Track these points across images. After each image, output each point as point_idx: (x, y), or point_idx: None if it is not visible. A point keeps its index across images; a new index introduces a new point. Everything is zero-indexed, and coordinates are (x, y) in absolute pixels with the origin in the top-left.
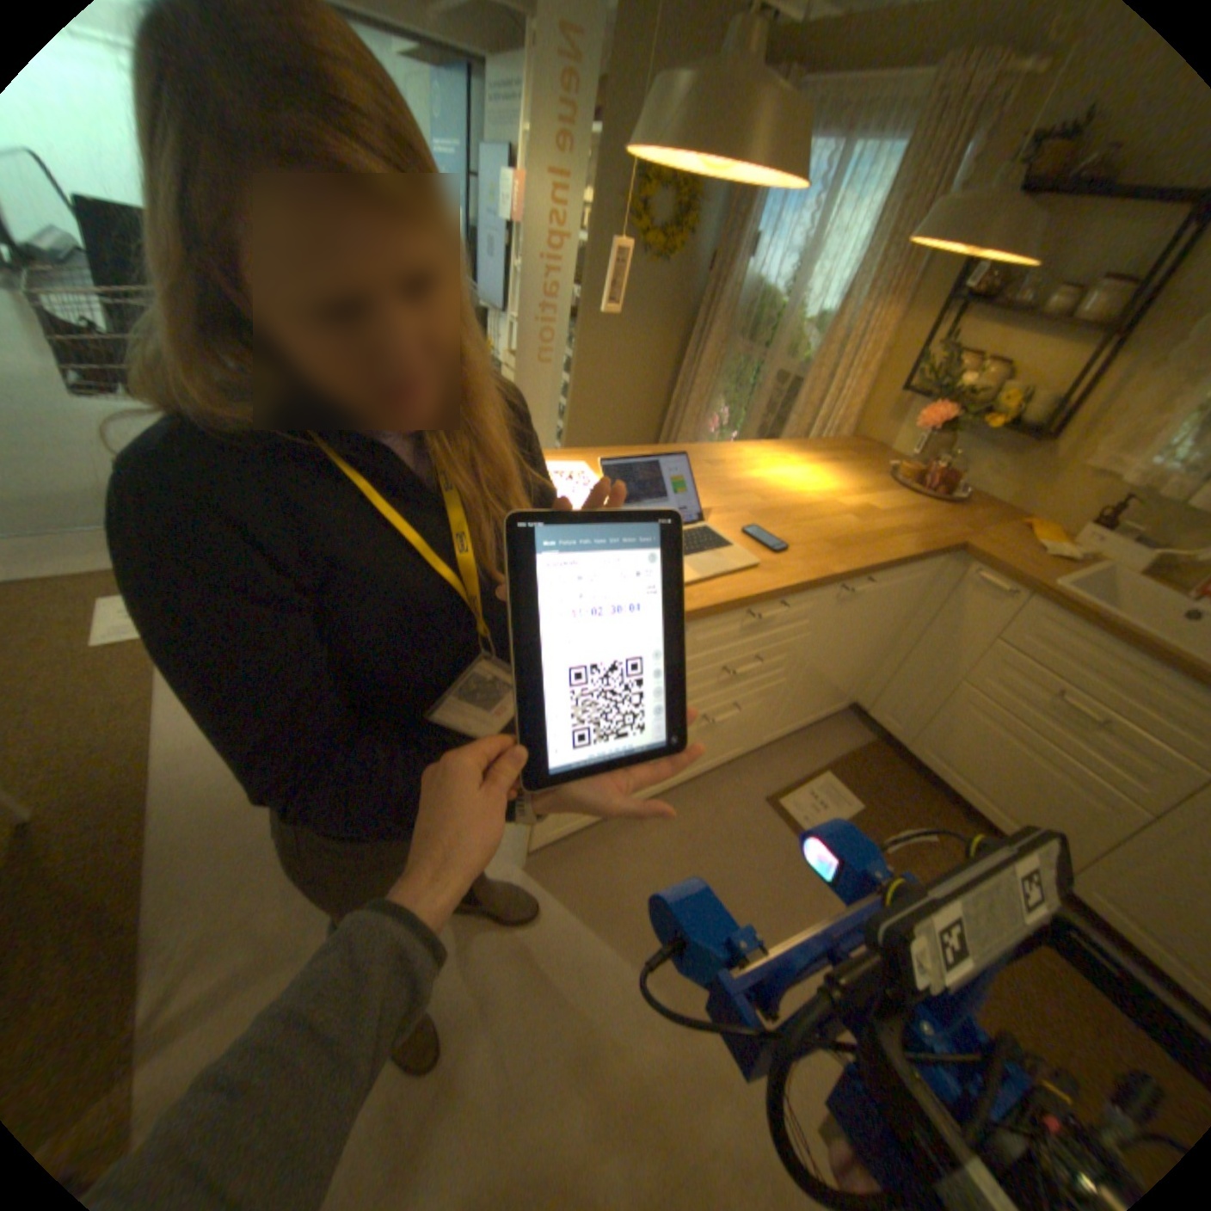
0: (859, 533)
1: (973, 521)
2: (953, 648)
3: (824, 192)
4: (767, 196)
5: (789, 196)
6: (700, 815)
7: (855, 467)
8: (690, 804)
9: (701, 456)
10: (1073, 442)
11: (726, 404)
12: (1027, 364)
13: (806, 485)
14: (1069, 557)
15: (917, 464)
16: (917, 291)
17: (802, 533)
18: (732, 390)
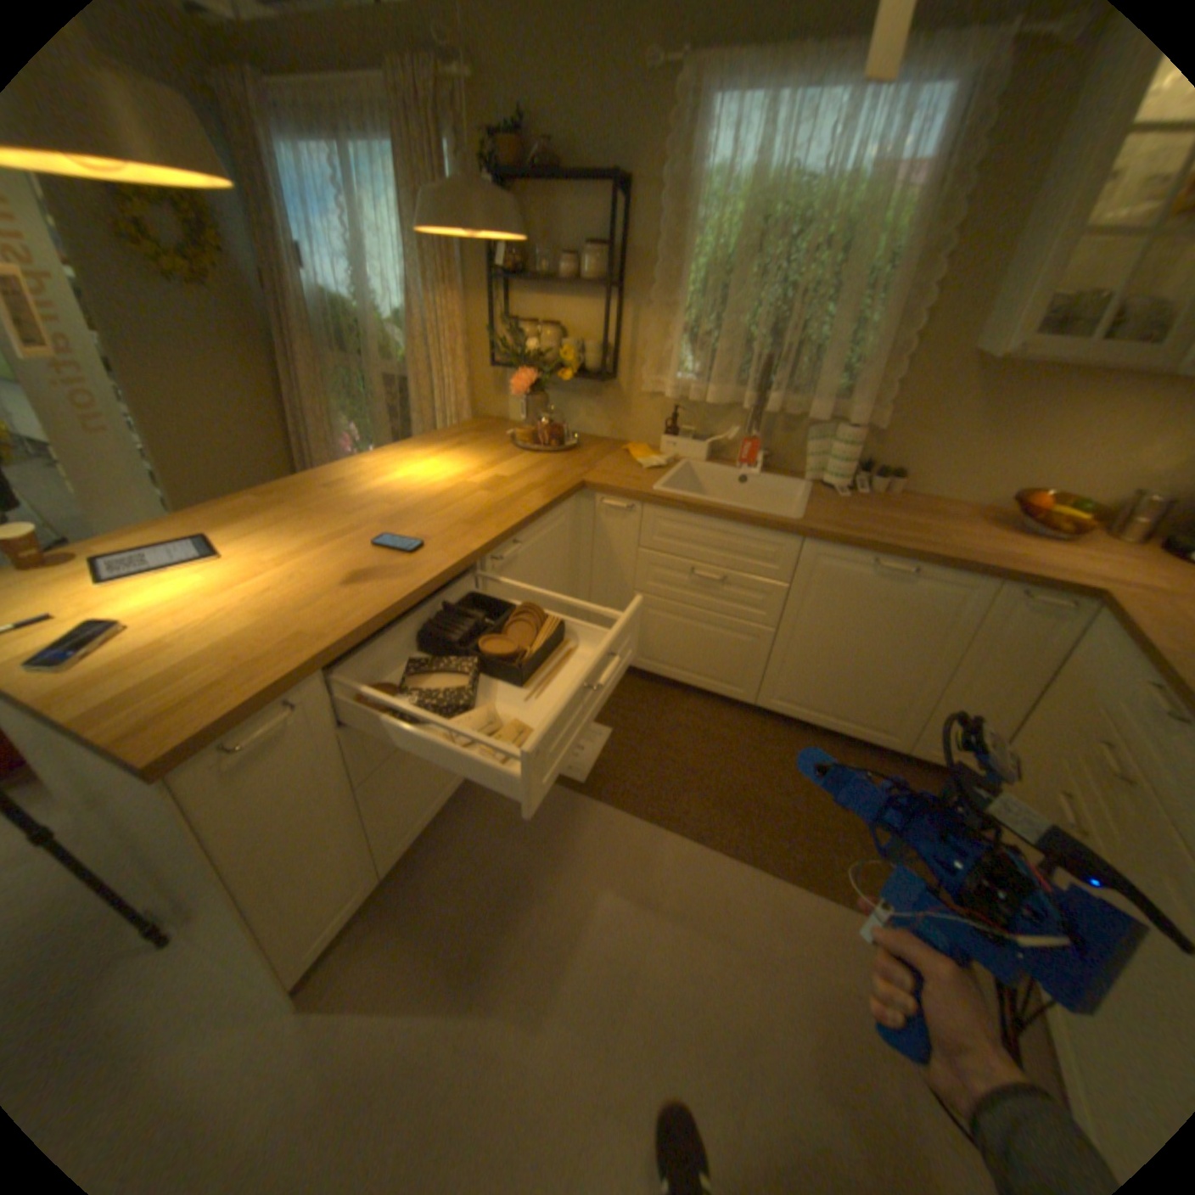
0: (491, 506)
1: (584, 462)
2: (614, 569)
3: (340, 197)
4: (286, 206)
5: (308, 204)
6: (474, 825)
7: (479, 446)
8: (461, 820)
9: (316, 483)
10: (626, 378)
11: (349, 421)
12: (570, 324)
13: (434, 477)
14: (657, 467)
15: (527, 429)
16: (464, 278)
17: (437, 525)
18: (348, 406)
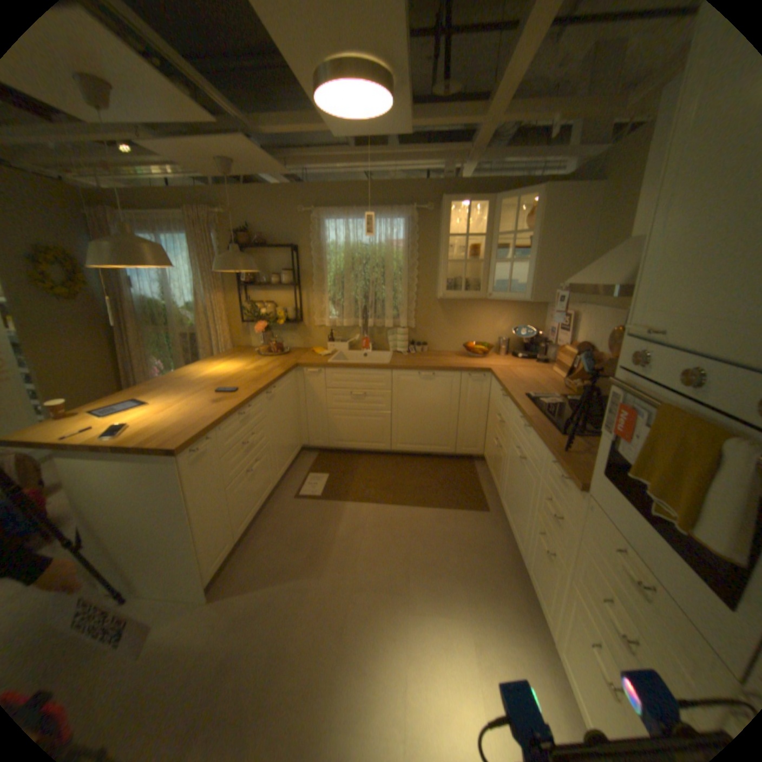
0: (259, 375)
1: (295, 357)
2: (316, 400)
3: None
4: None
5: None
6: (271, 522)
7: (242, 357)
8: (264, 522)
9: (171, 378)
10: (307, 321)
11: (158, 359)
12: (278, 301)
13: (227, 370)
14: (327, 355)
15: (265, 347)
16: (223, 286)
17: (239, 383)
18: (157, 351)
